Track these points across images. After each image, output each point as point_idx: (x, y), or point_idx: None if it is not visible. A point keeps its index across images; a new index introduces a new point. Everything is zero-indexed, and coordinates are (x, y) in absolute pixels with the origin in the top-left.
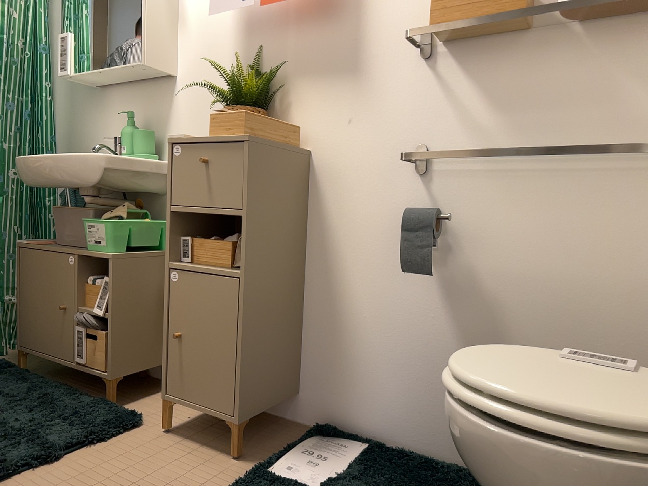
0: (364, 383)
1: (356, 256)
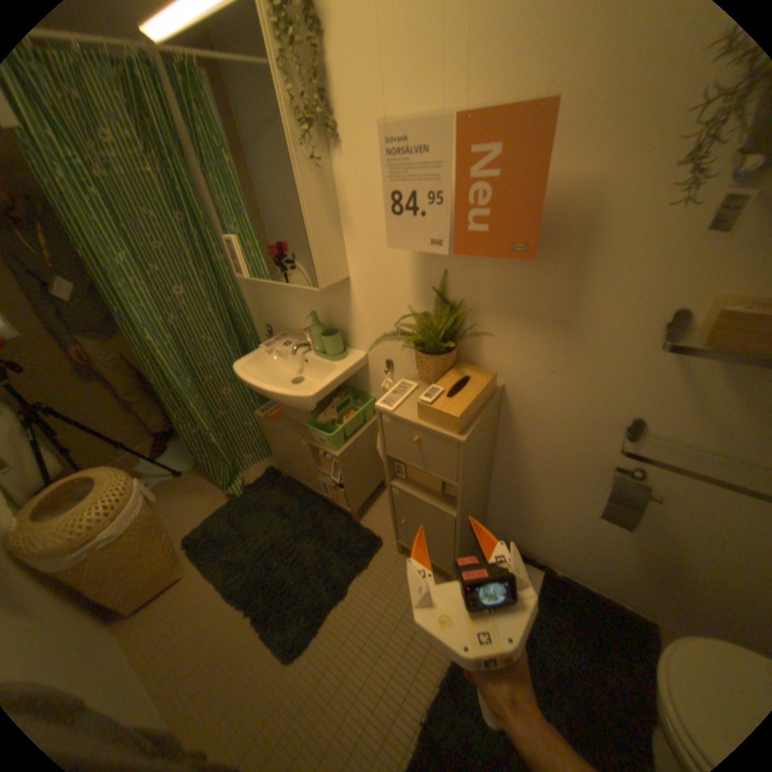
0: (542, 537)
1: (546, 471)
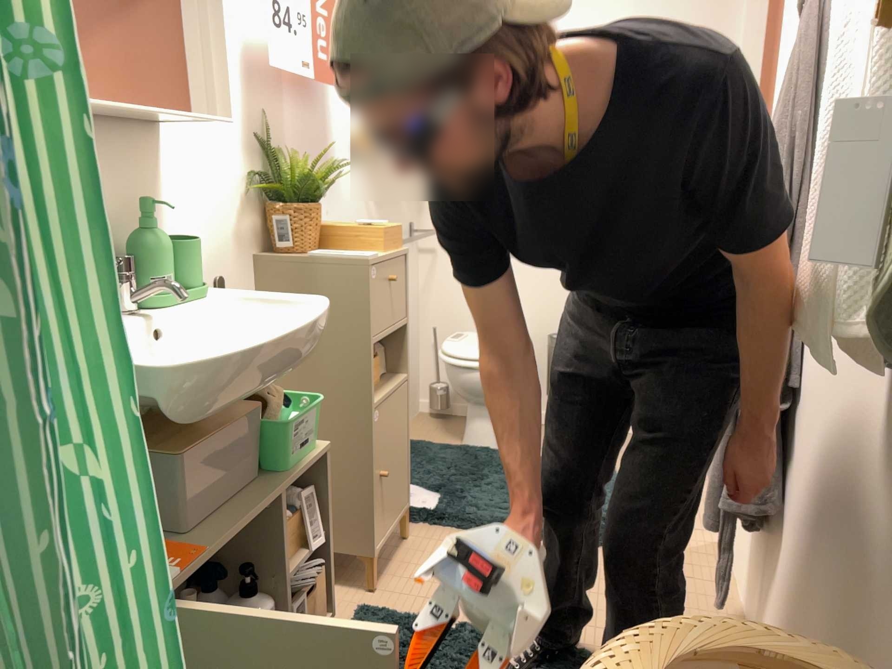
0: None
1: None
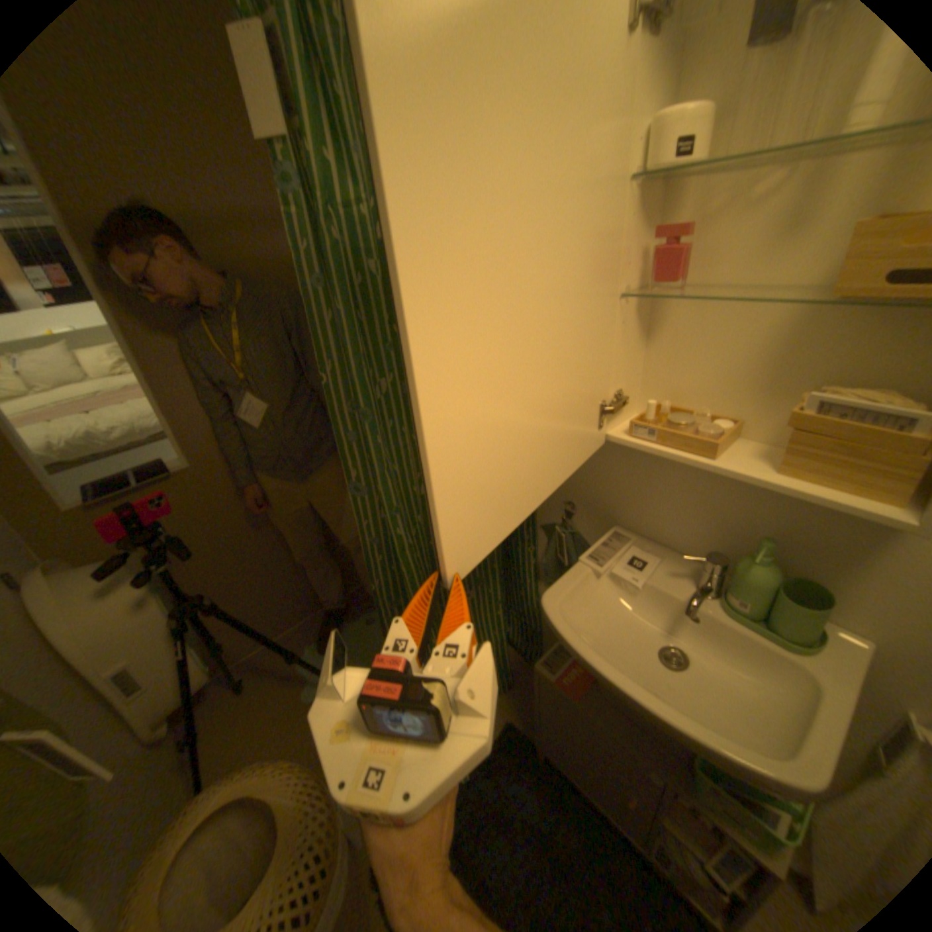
0: None
1: None
